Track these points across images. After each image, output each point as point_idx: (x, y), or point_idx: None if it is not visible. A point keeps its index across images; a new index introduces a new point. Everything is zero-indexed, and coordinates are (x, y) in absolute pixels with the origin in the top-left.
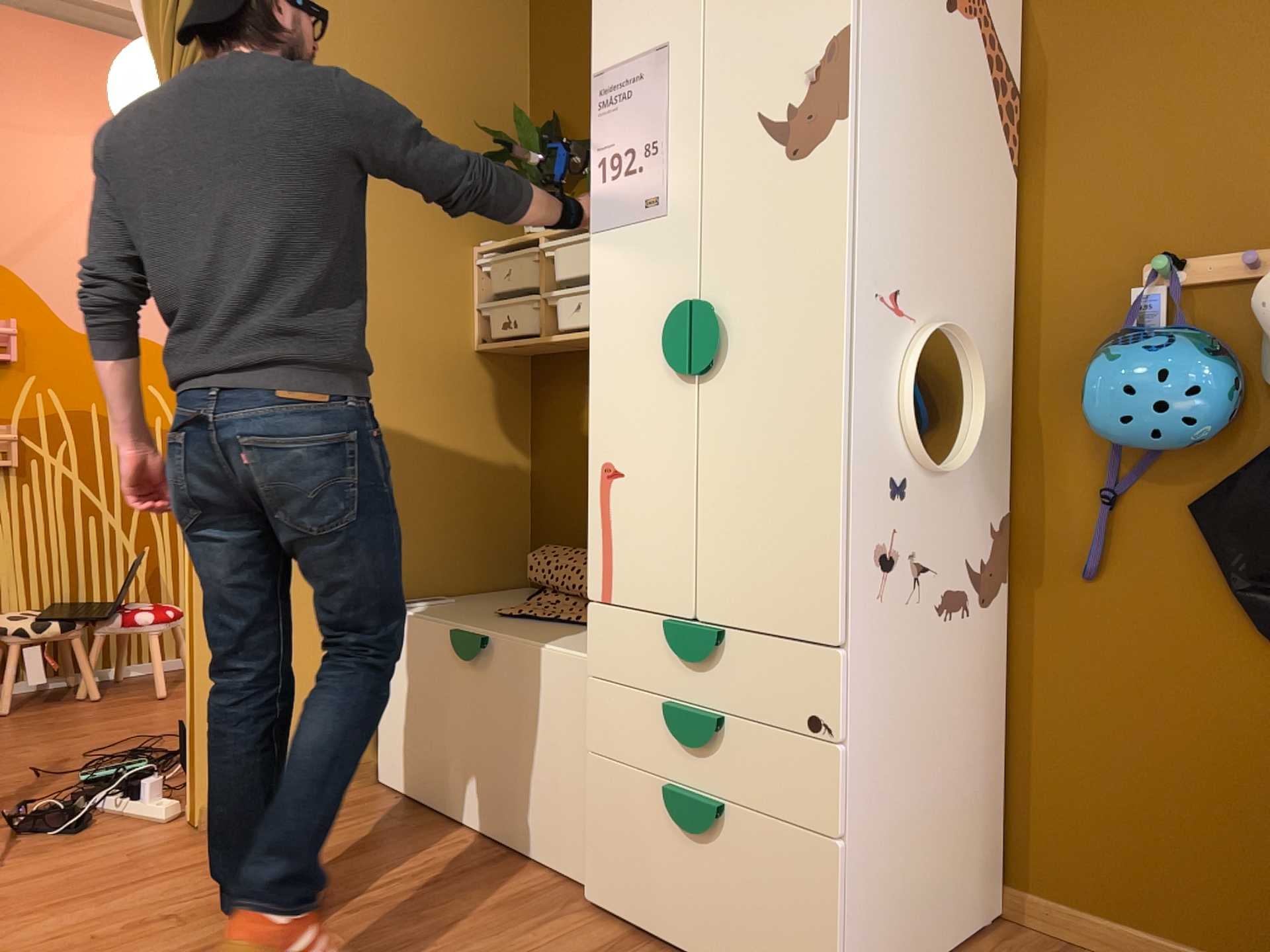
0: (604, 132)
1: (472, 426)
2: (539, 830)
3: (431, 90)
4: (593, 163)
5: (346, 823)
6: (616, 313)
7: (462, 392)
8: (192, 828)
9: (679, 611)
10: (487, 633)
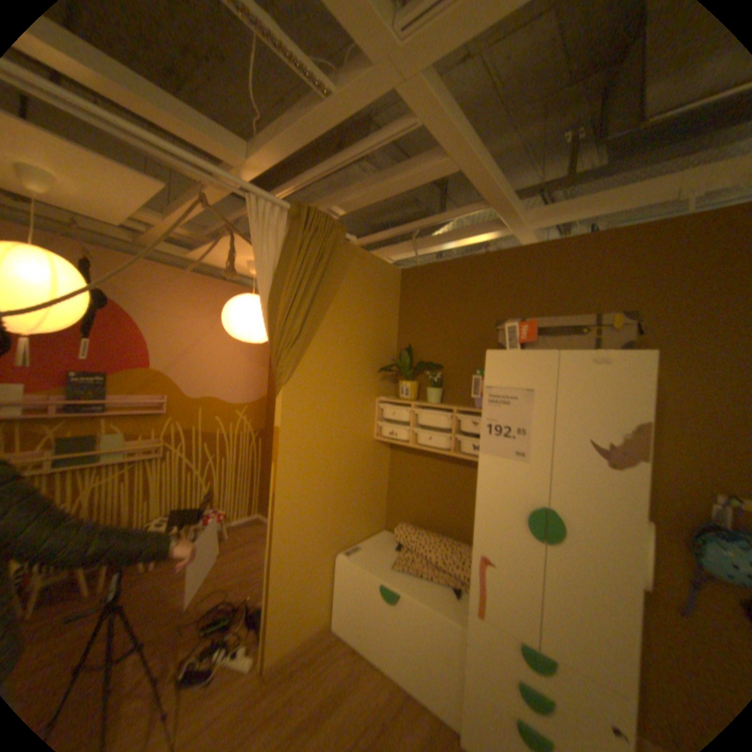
0: (491, 413)
1: (371, 470)
2: (427, 692)
3: (366, 337)
4: (482, 422)
5: (329, 669)
6: (494, 494)
7: (369, 457)
8: (262, 677)
9: (529, 642)
10: (399, 592)
